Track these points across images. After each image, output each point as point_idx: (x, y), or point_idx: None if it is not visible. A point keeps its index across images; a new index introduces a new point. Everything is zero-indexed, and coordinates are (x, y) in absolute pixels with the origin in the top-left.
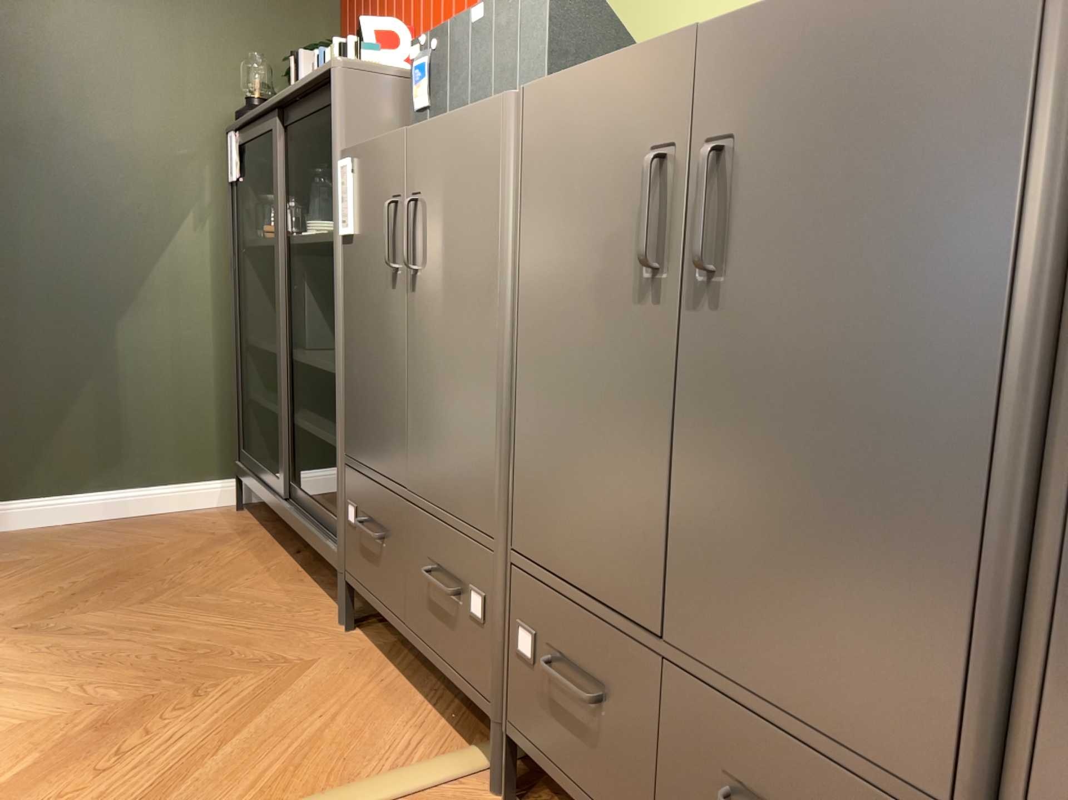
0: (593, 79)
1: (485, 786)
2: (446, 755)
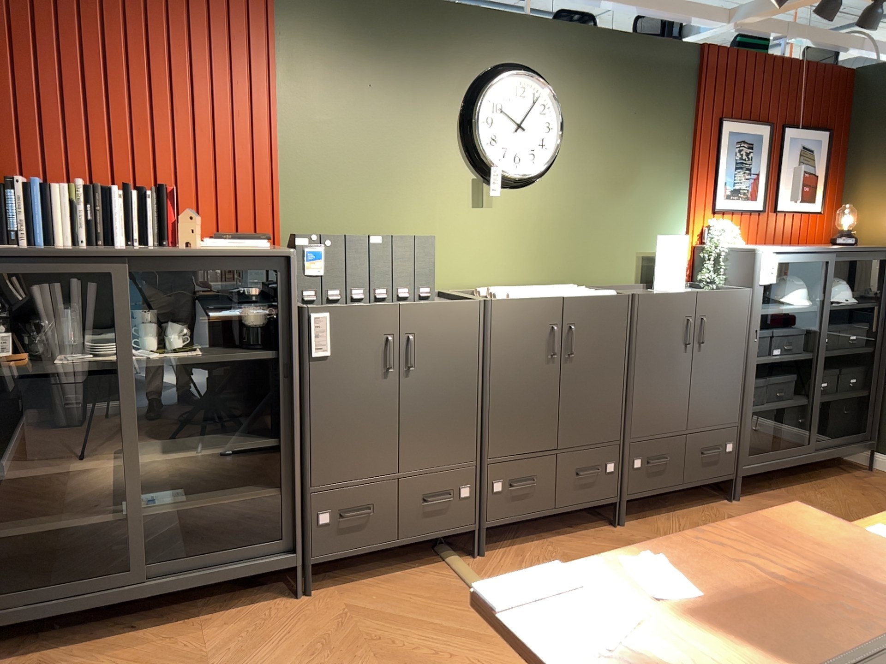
0: (527, 302)
1: (468, 560)
2: (449, 566)
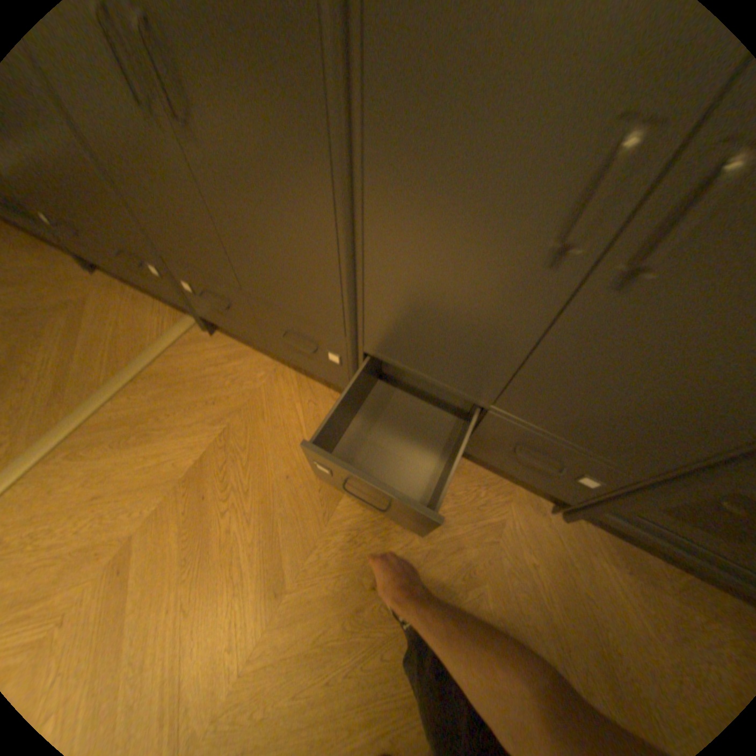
0: None
1: (199, 328)
2: (177, 322)
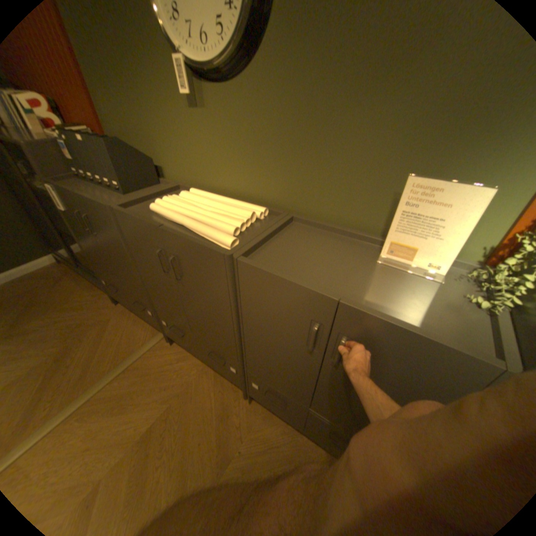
0: (135, 219)
1: (167, 340)
2: (156, 336)
